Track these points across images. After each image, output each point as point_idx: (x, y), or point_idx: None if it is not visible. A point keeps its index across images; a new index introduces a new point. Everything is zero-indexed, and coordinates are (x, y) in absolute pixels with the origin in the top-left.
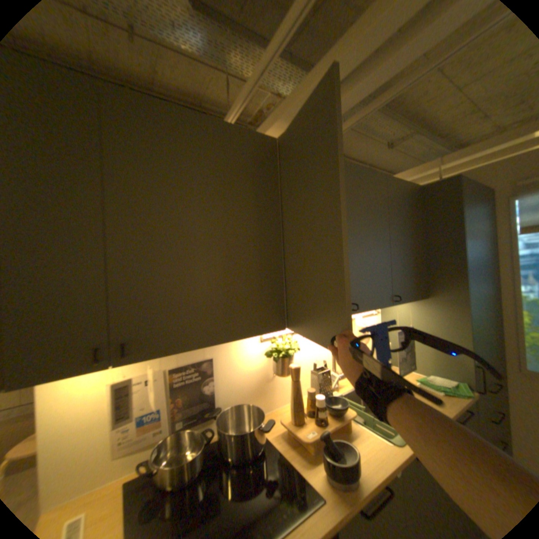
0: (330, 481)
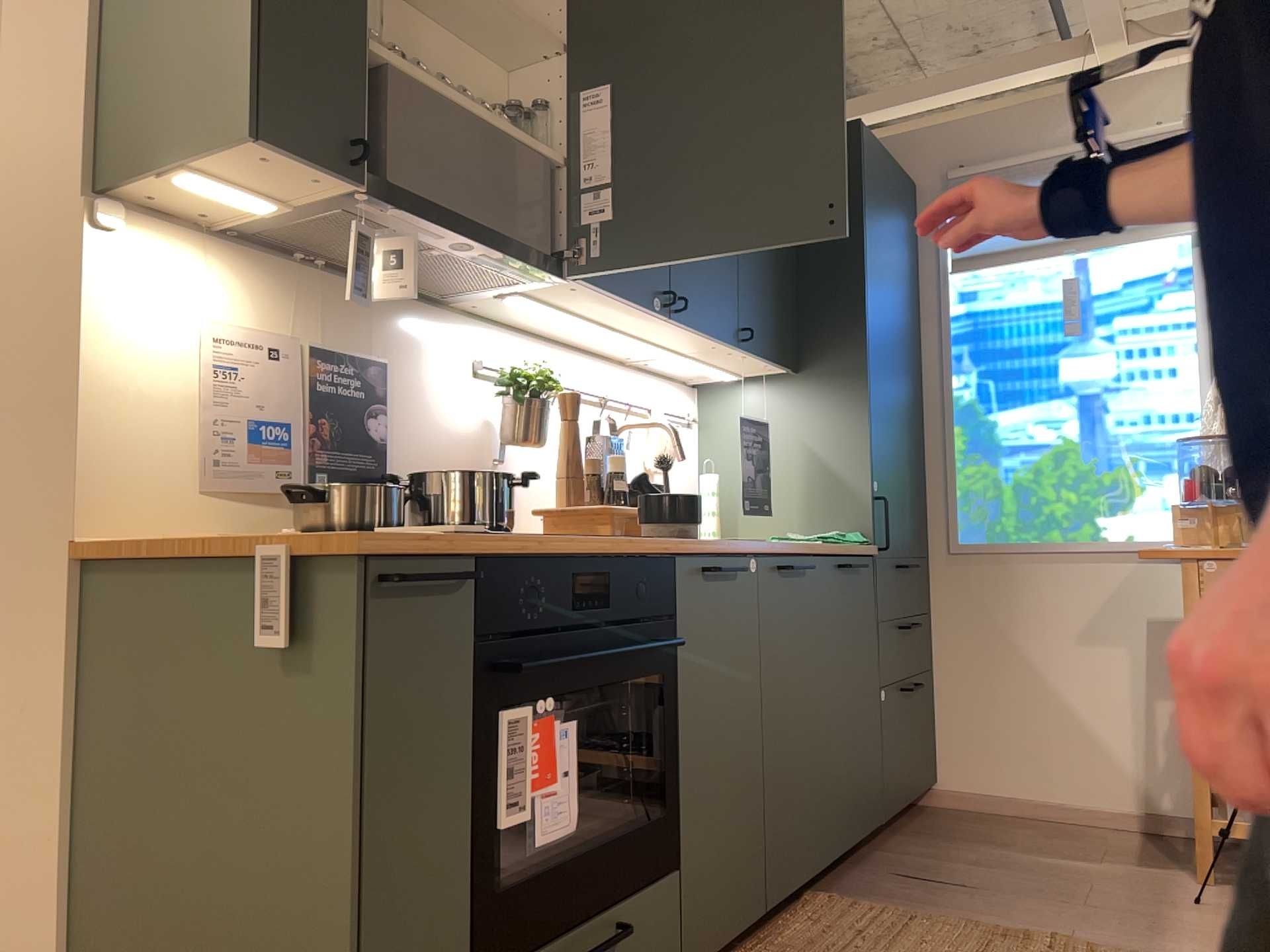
0: (655, 525)
